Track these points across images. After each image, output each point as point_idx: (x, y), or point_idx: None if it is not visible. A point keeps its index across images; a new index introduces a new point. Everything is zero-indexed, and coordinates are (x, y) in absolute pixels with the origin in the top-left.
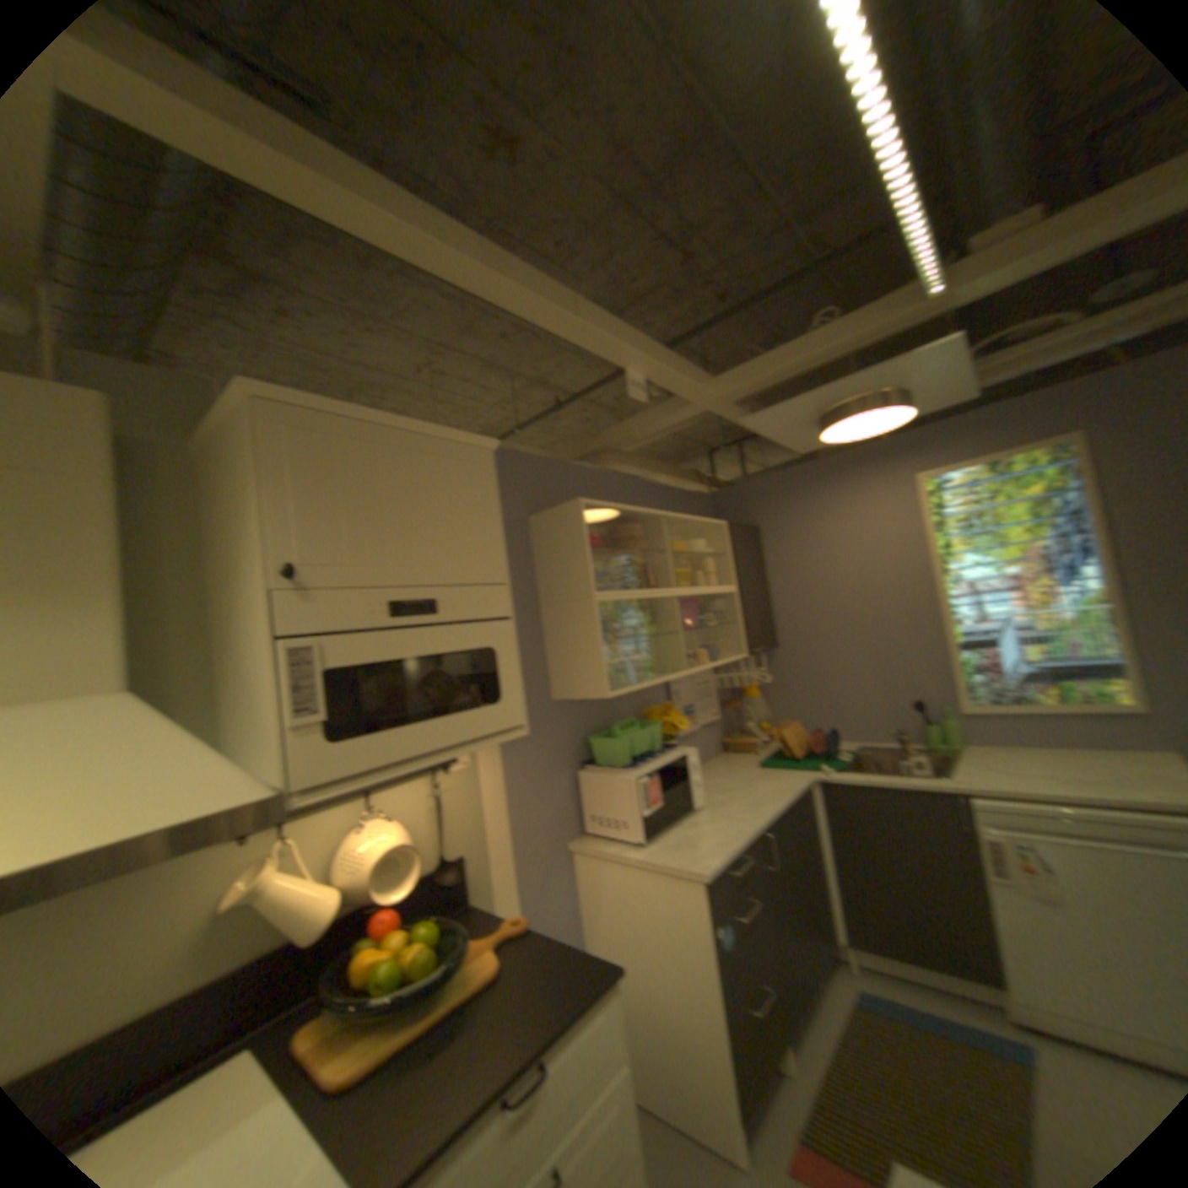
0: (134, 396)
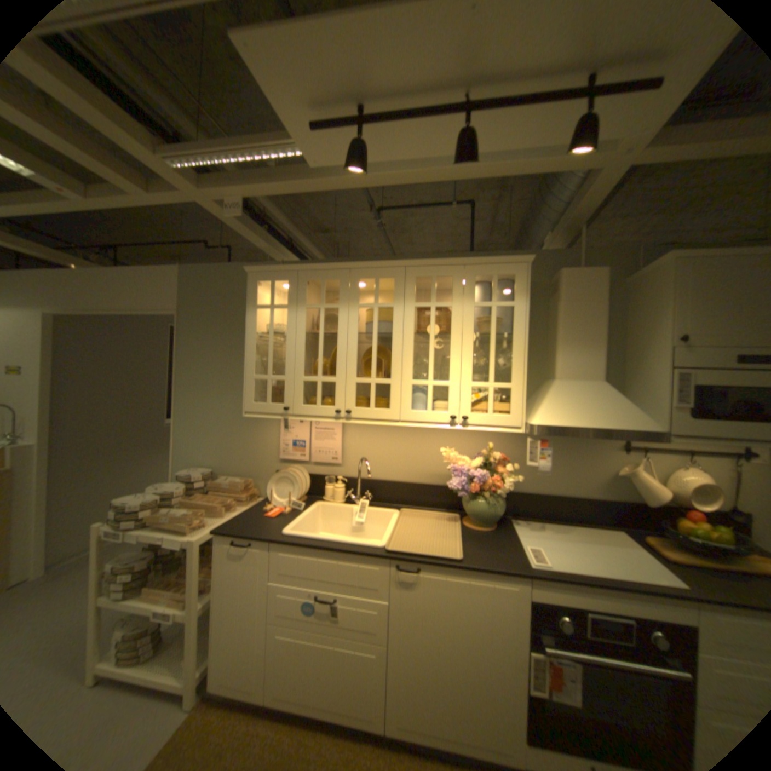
0: (605, 263)
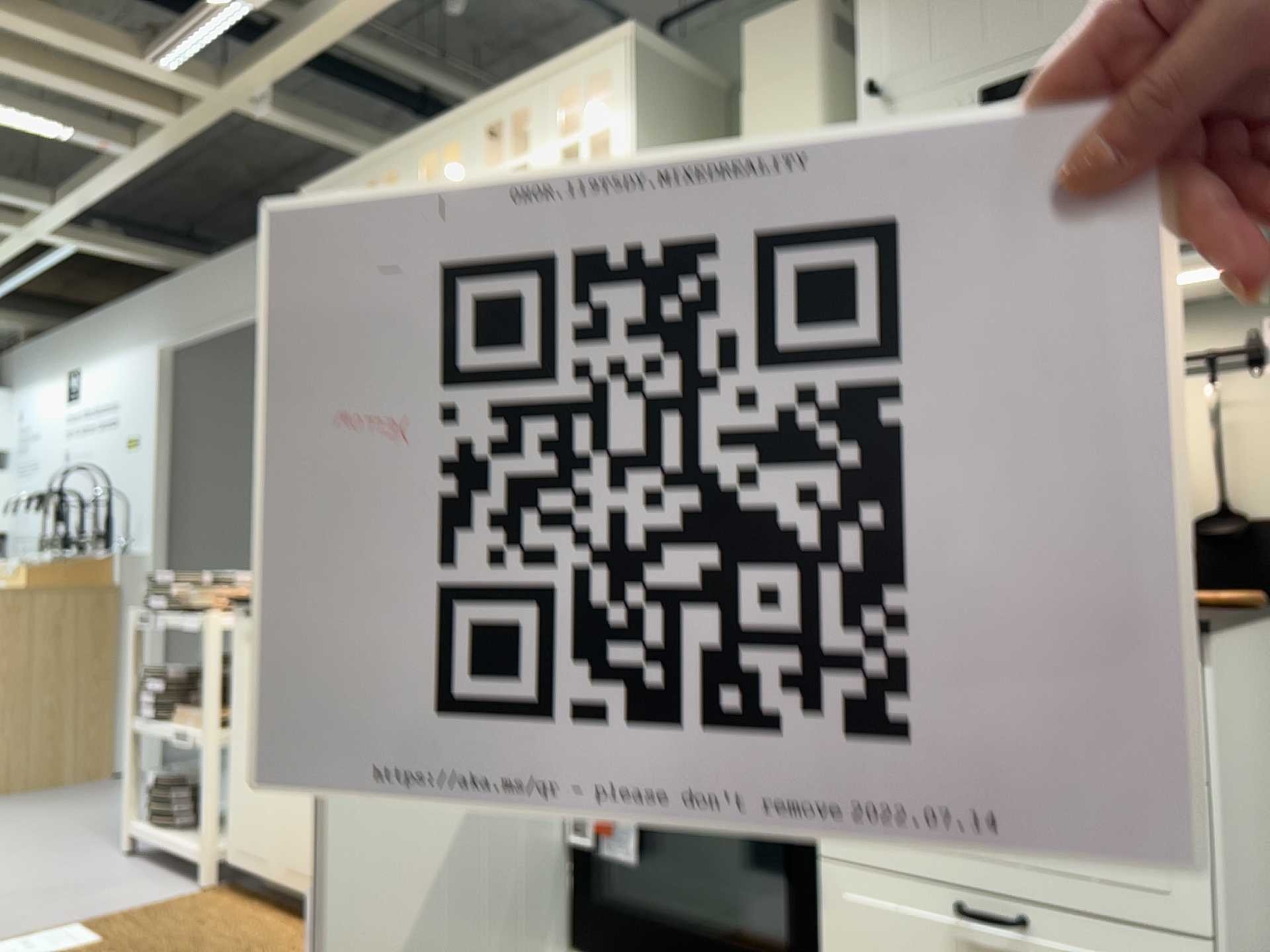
0: None
